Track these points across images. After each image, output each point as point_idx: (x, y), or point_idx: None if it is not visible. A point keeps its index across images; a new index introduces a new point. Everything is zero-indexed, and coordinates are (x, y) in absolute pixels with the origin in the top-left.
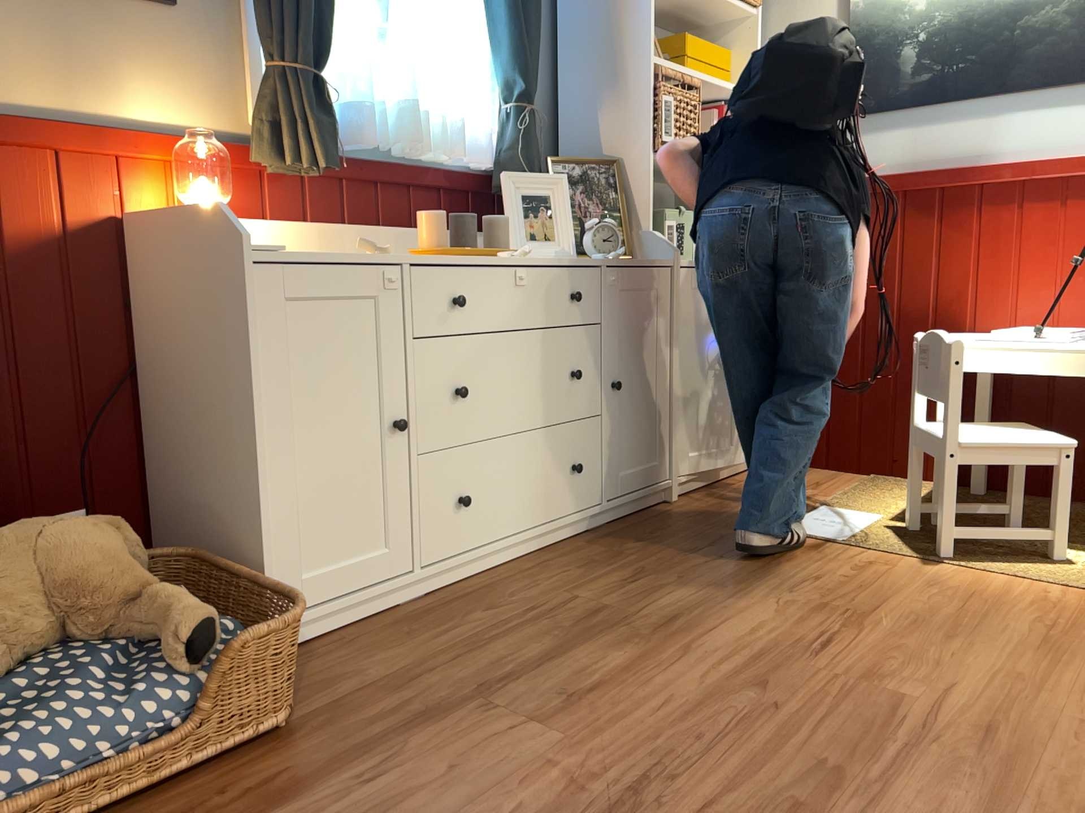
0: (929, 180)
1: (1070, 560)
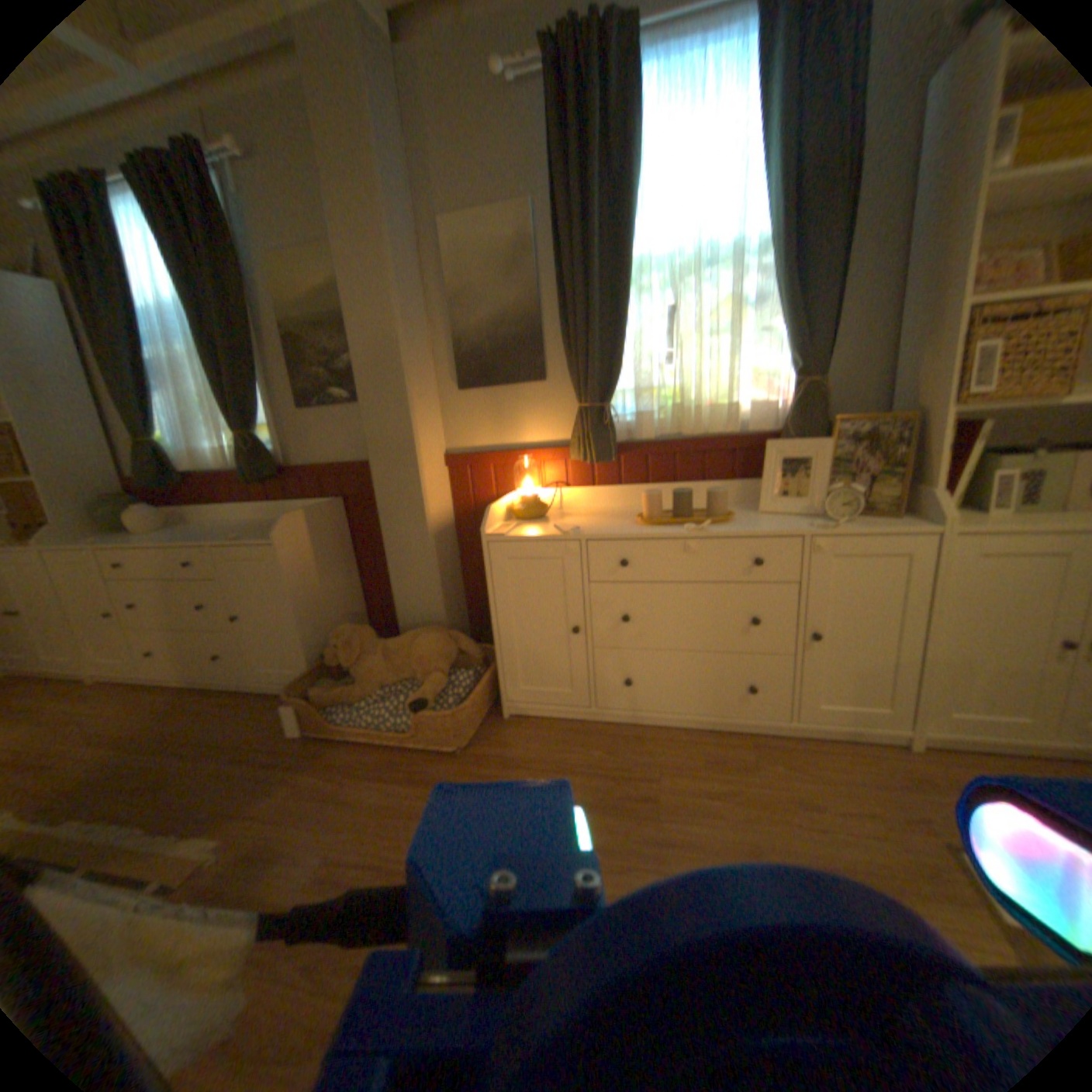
0: None
1: None
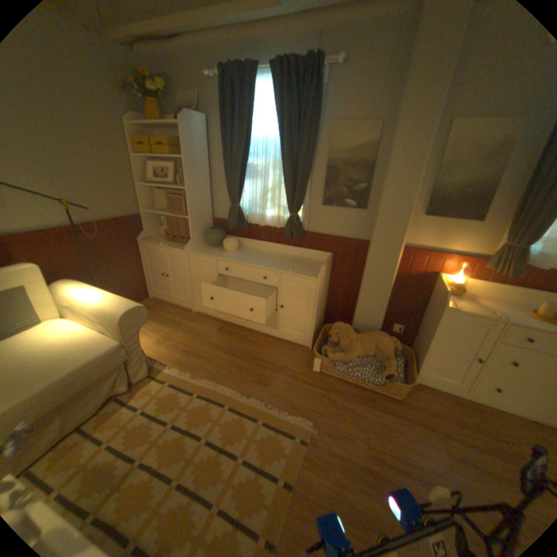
0: None
1: None
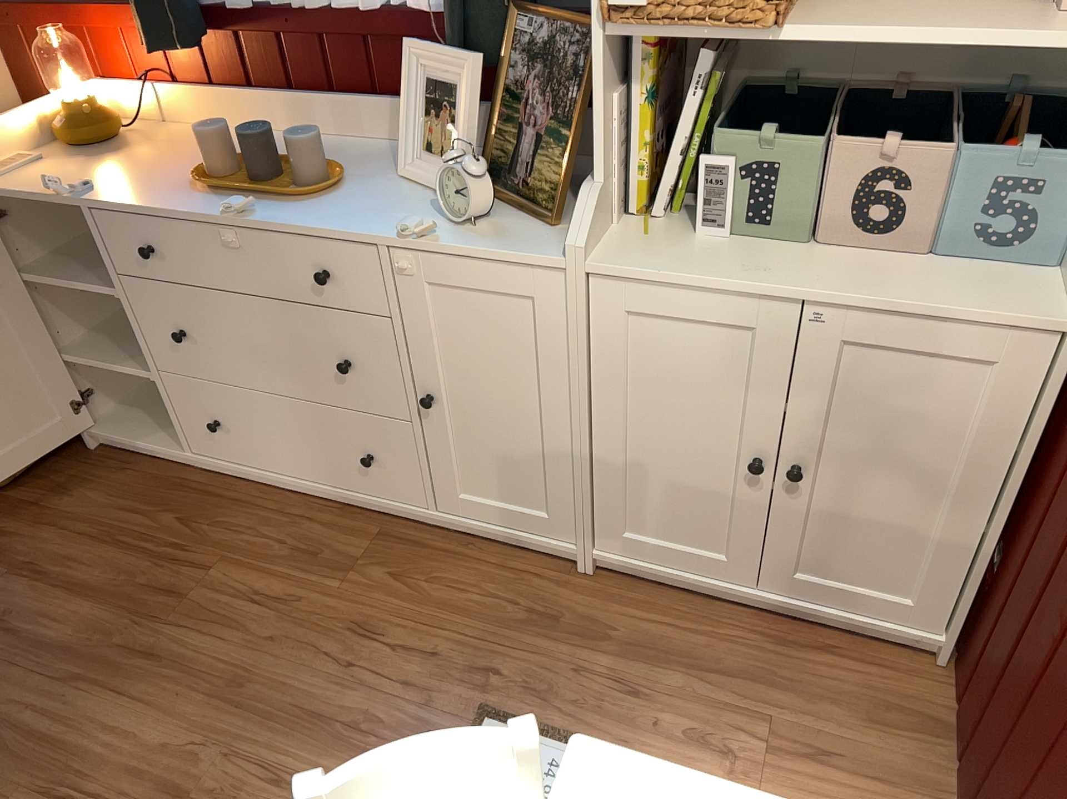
0: None
1: None
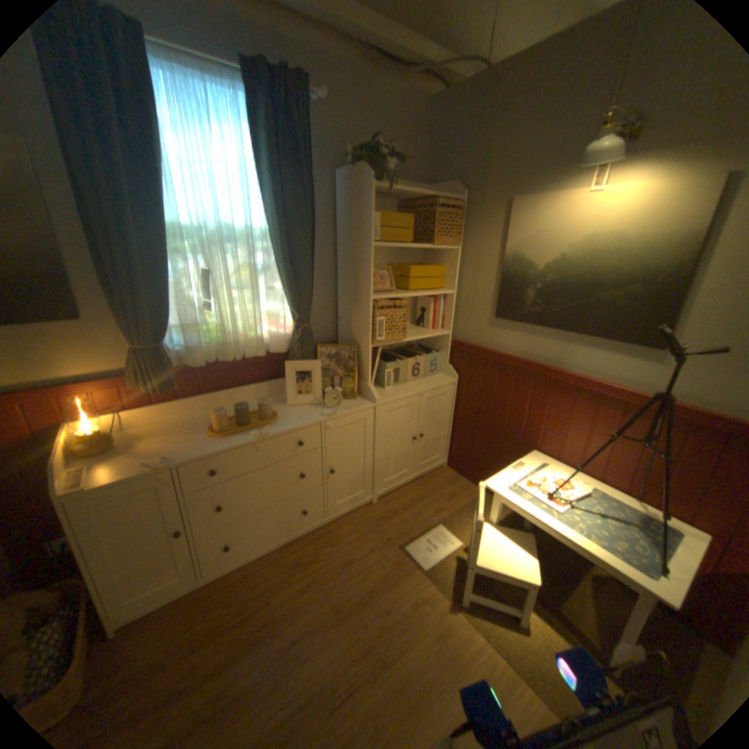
0: (531, 368)
1: (530, 633)
